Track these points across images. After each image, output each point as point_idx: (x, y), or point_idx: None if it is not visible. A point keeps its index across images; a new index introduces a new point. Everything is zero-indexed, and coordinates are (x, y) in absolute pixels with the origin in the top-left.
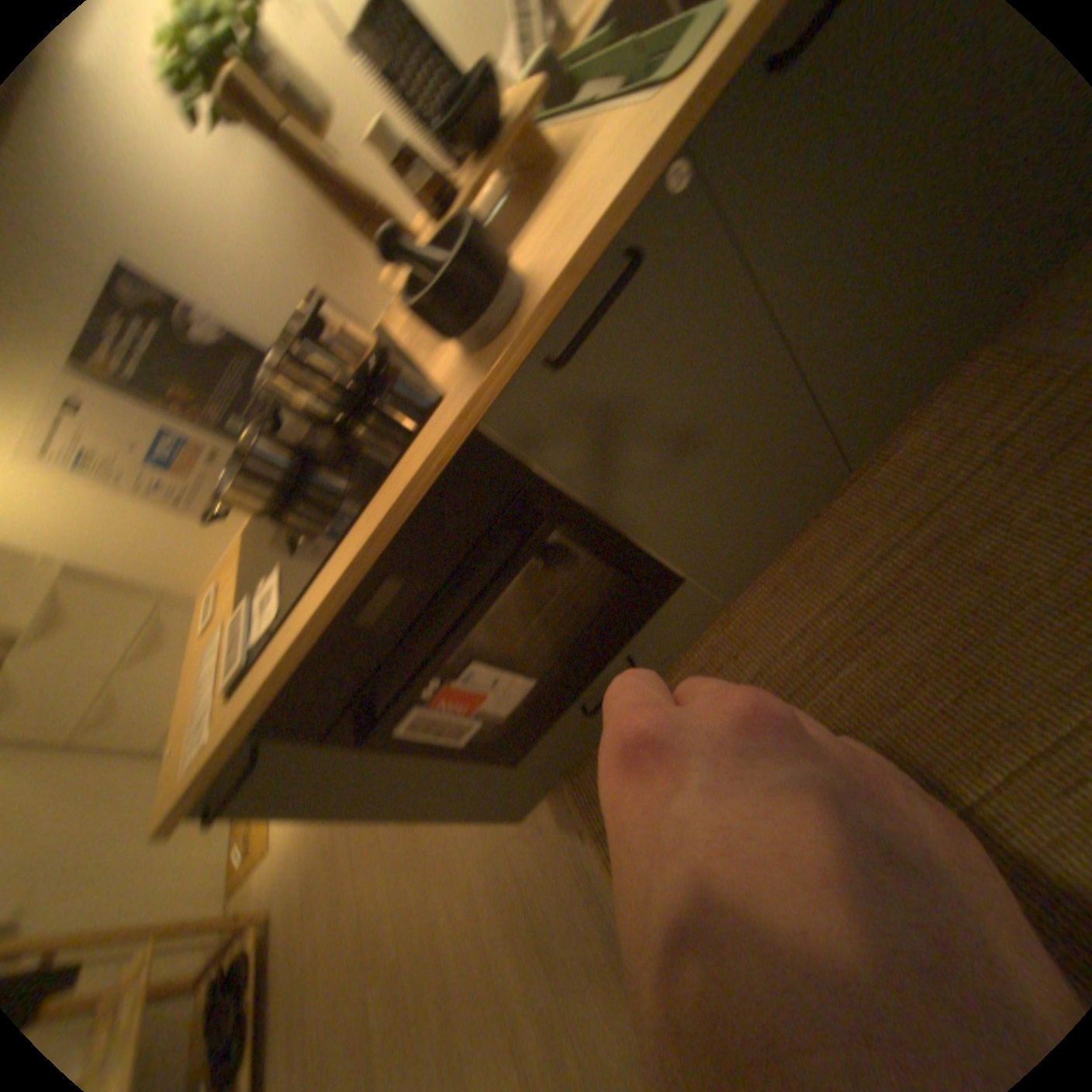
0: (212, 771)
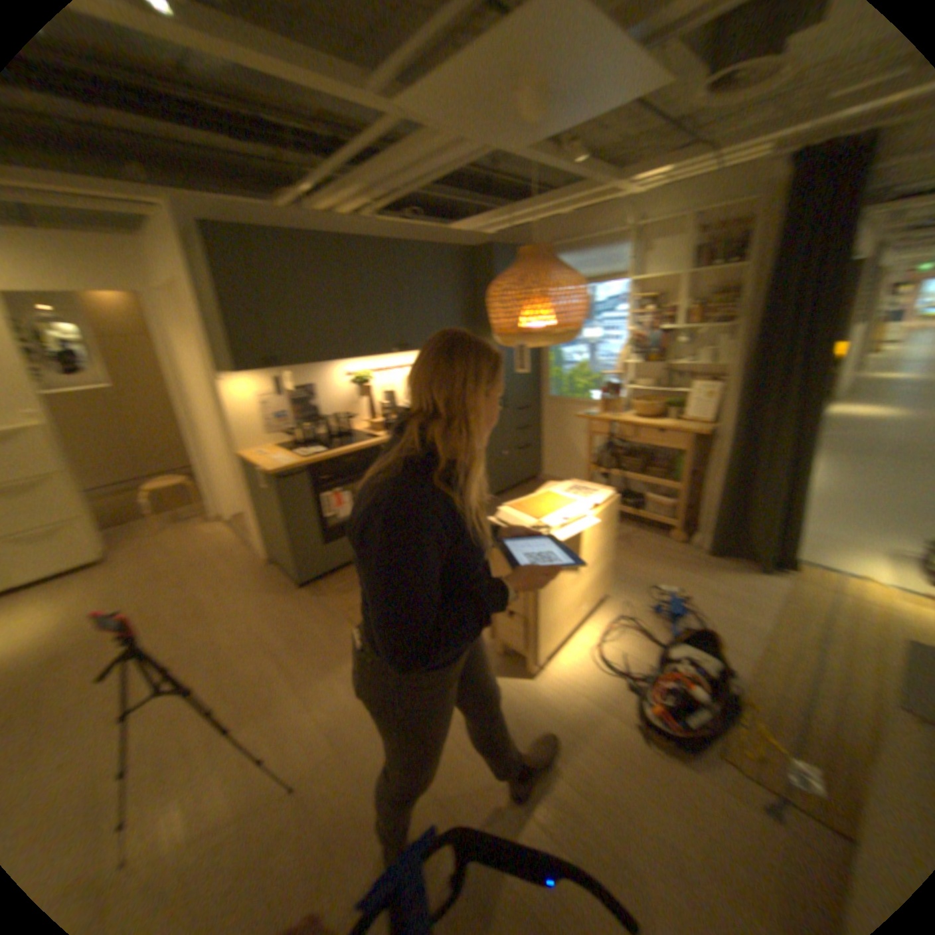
0: (299, 467)
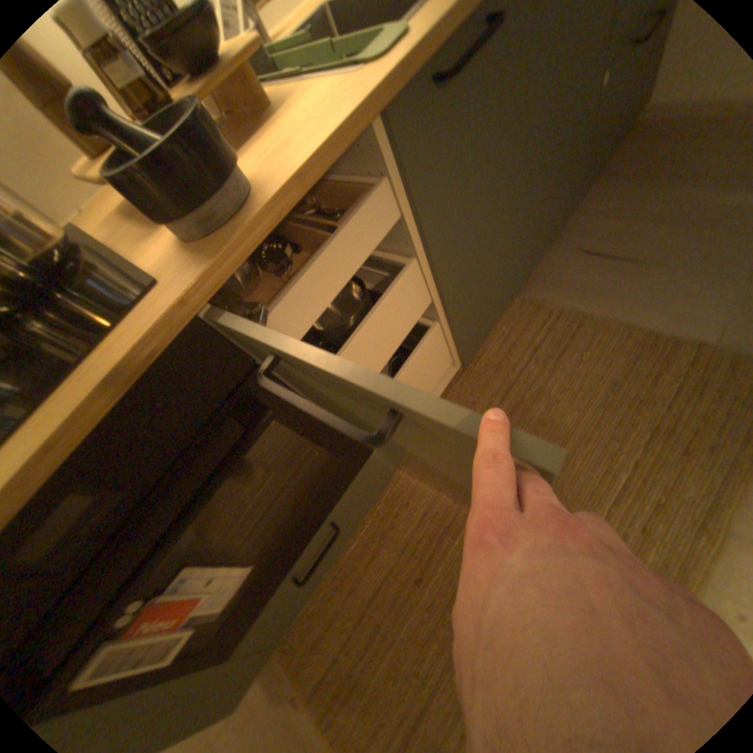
0: None
